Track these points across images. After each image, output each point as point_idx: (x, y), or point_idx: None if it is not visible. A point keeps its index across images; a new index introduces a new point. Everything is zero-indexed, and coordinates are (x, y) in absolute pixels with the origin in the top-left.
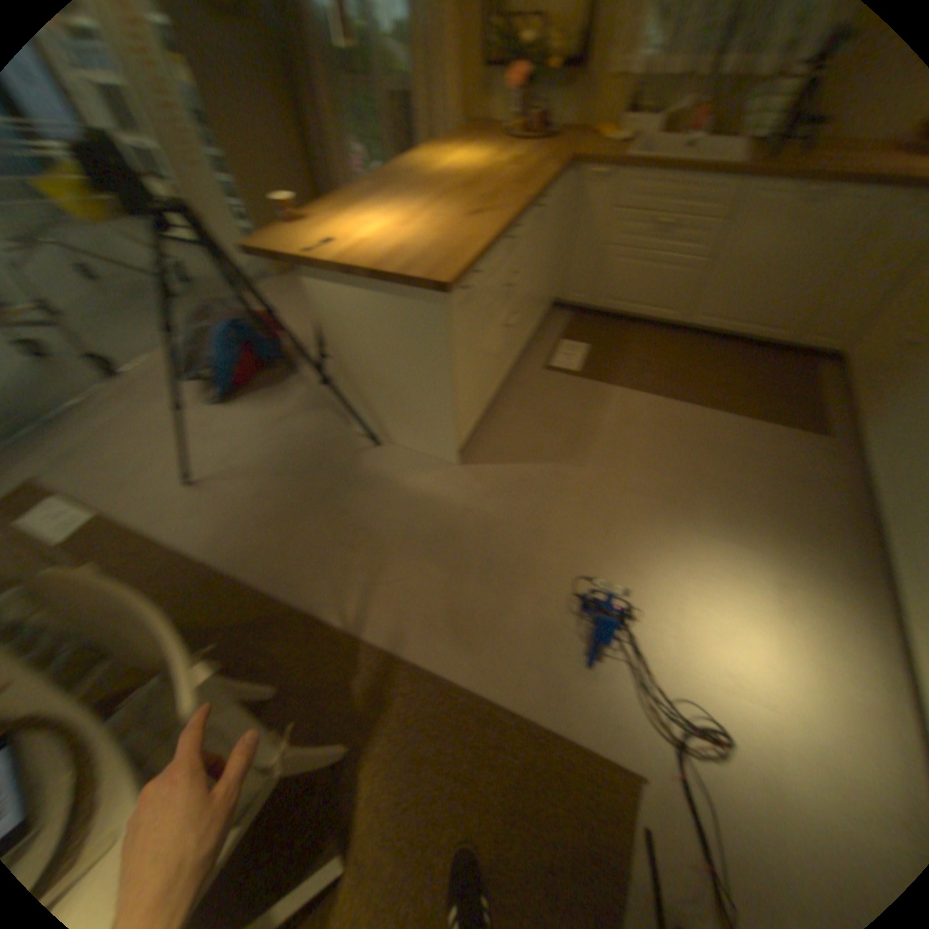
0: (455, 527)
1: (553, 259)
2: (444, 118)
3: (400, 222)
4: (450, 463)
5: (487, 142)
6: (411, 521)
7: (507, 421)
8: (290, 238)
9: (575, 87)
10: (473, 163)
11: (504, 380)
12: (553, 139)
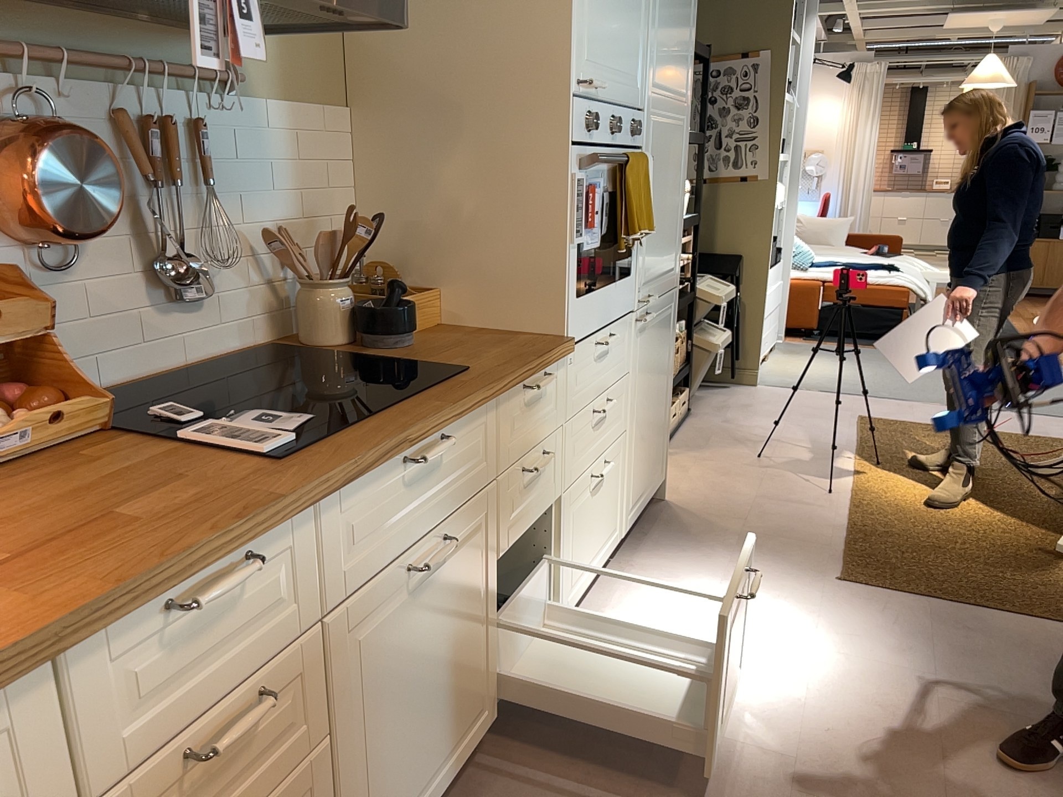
0: None
1: None
2: None
3: None
4: None
5: None
6: None
7: None
8: None
9: None
10: None
11: None
12: None
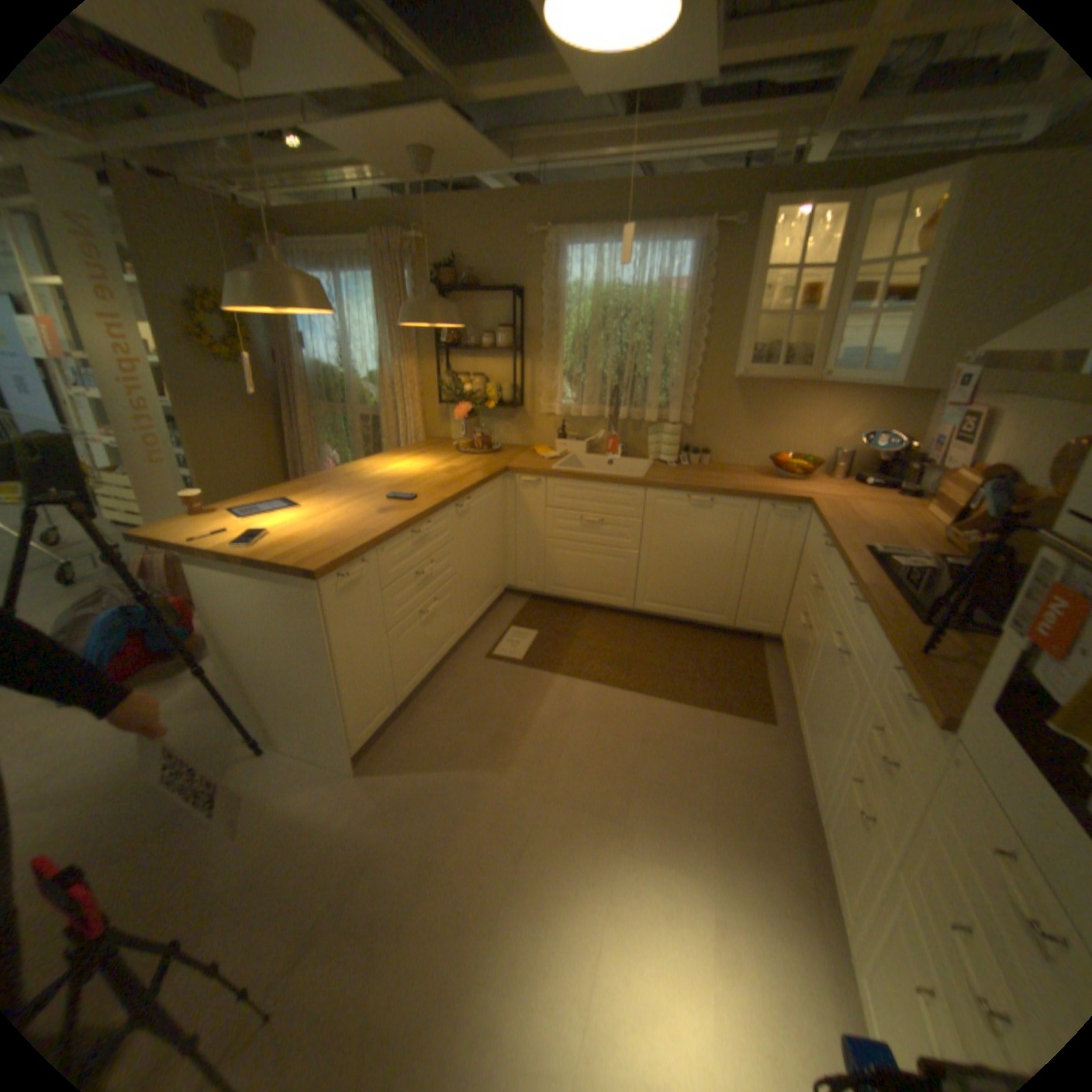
0: (315, 868)
1: (492, 549)
2: (406, 434)
3: (306, 515)
4: (339, 775)
5: (434, 454)
6: (257, 862)
7: (426, 718)
8: (181, 527)
9: (513, 420)
10: (411, 470)
11: (427, 670)
12: (493, 454)
